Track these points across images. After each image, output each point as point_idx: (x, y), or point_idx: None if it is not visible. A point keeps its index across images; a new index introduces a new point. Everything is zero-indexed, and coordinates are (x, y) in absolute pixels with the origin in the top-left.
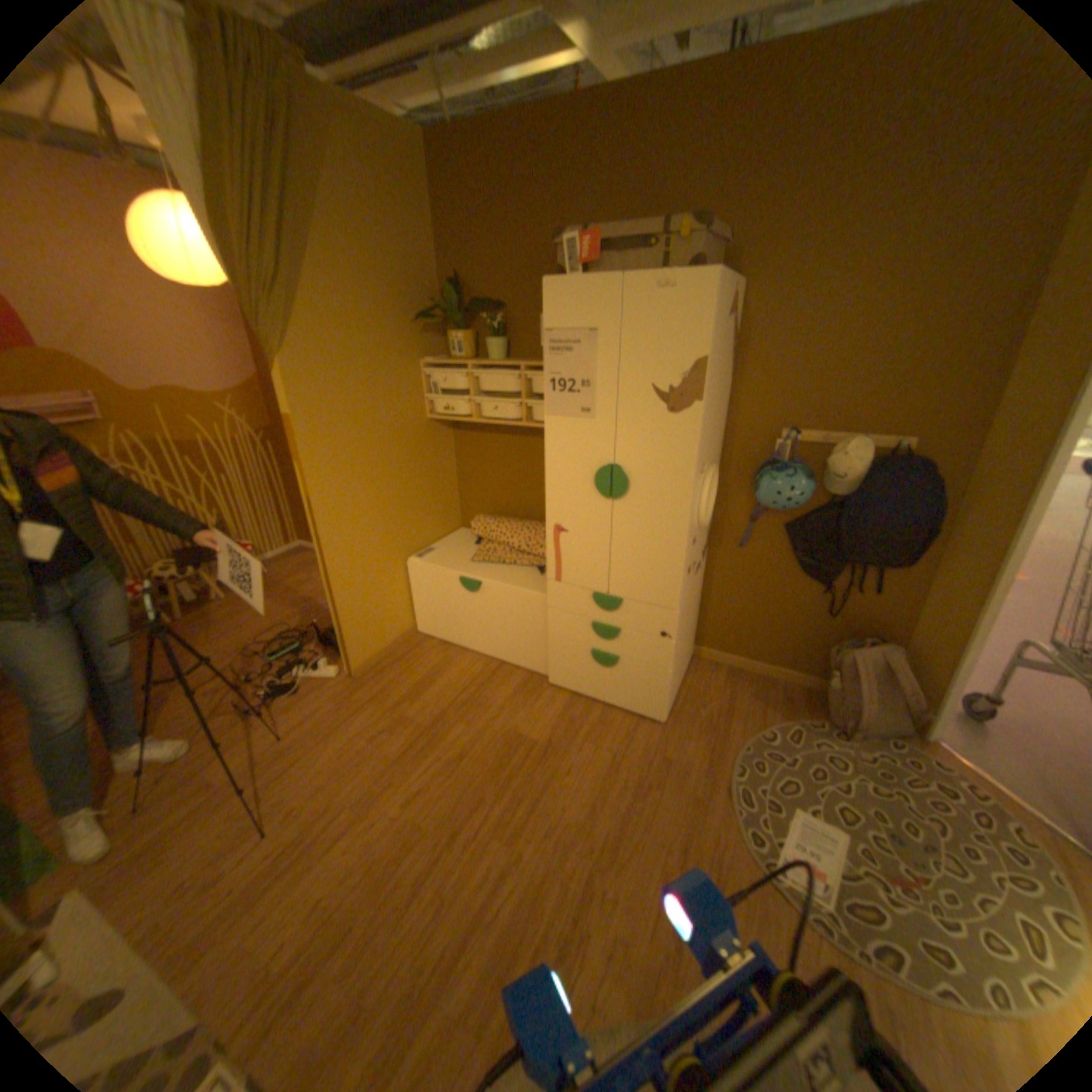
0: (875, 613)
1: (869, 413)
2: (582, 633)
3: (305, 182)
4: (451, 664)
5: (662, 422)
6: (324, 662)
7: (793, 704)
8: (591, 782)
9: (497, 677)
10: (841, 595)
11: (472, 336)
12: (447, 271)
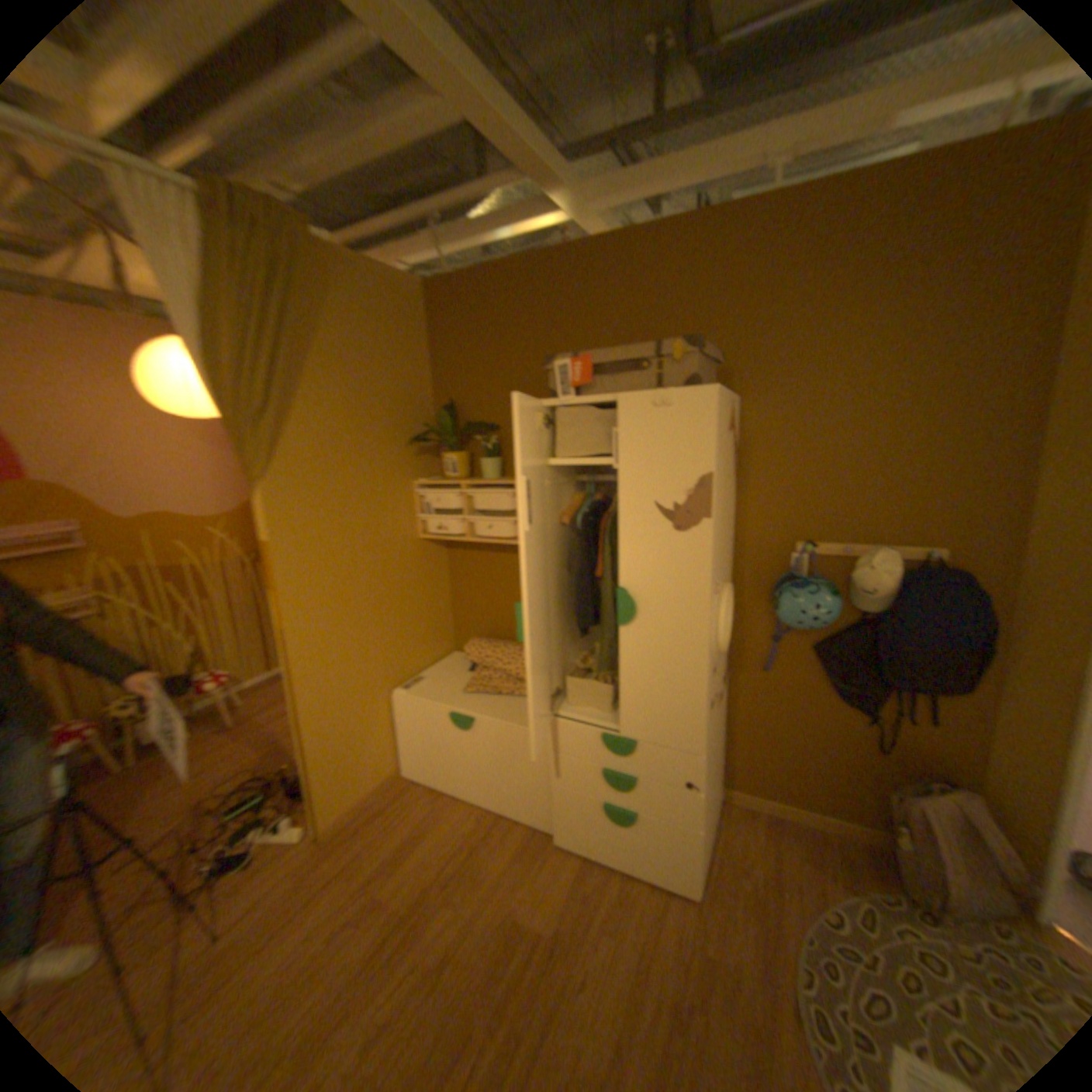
0: (937, 748)
1: (891, 523)
2: (593, 782)
3: (304, 322)
4: (439, 821)
5: (669, 540)
6: (288, 822)
7: (856, 868)
8: (614, 1001)
9: (493, 838)
10: (893, 727)
11: (467, 457)
12: (443, 397)
